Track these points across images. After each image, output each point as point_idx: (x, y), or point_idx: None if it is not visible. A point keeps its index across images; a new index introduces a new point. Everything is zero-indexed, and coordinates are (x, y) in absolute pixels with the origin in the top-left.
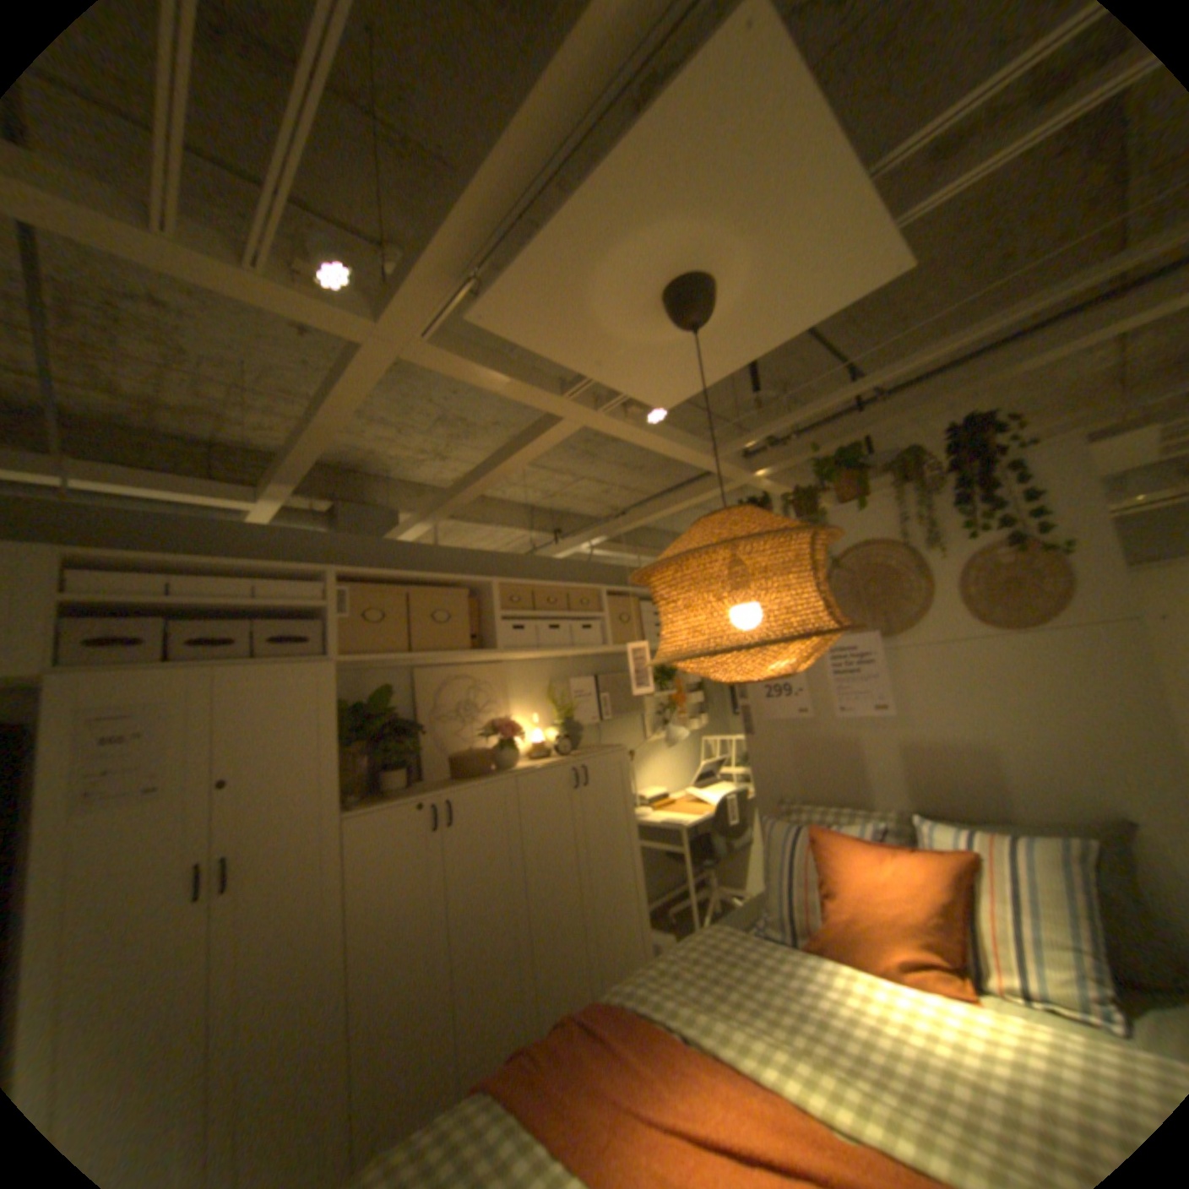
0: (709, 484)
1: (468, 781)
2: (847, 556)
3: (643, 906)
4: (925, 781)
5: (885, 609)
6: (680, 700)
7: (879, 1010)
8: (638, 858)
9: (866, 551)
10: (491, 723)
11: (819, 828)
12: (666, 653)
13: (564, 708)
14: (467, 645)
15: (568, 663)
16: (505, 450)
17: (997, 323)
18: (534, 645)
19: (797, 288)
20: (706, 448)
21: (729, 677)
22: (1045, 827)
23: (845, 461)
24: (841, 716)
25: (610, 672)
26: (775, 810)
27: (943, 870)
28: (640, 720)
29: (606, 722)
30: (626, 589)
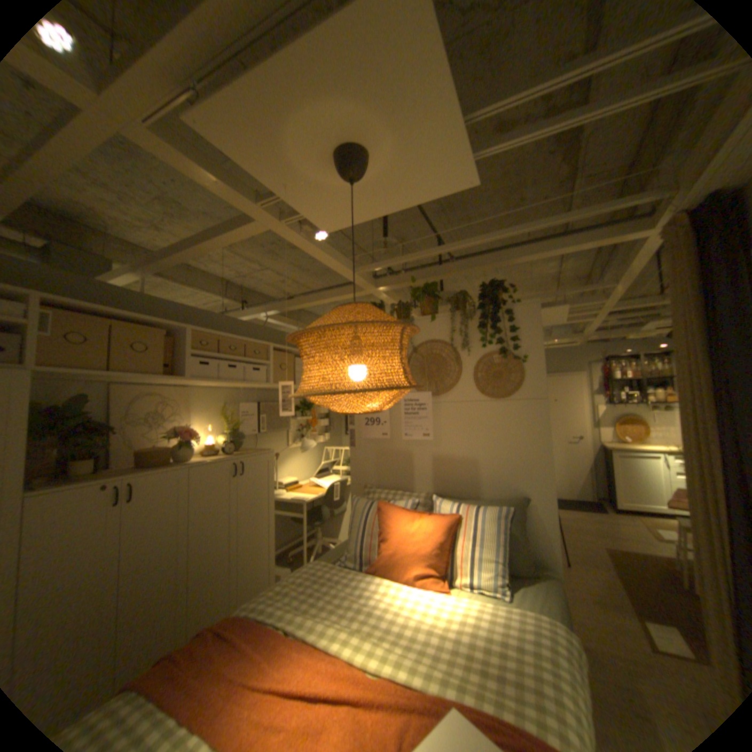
0: (350, 289)
1: (149, 469)
2: (421, 346)
3: (273, 550)
4: (442, 476)
5: (436, 380)
6: (314, 422)
7: (400, 601)
8: (272, 521)
9: (432, 345)
10: (175, 428)
11: (384, 502)
12: (305, 390)
13: (233, 422)
14: (161, 371)
15: (240, 392)
16: (209, 232)
17: (512, 232)
18: (216, 377)
19: (417, 176)
20: (351, 265)
21: (343, 409)
22: (493, 501)
23: (428, 291)
24: (405, 438)
25: (270, 401)
26: (361, 491)
27: (443, 524)
28: (287, 433)
29: (262, 433)
30: (288, 347)
